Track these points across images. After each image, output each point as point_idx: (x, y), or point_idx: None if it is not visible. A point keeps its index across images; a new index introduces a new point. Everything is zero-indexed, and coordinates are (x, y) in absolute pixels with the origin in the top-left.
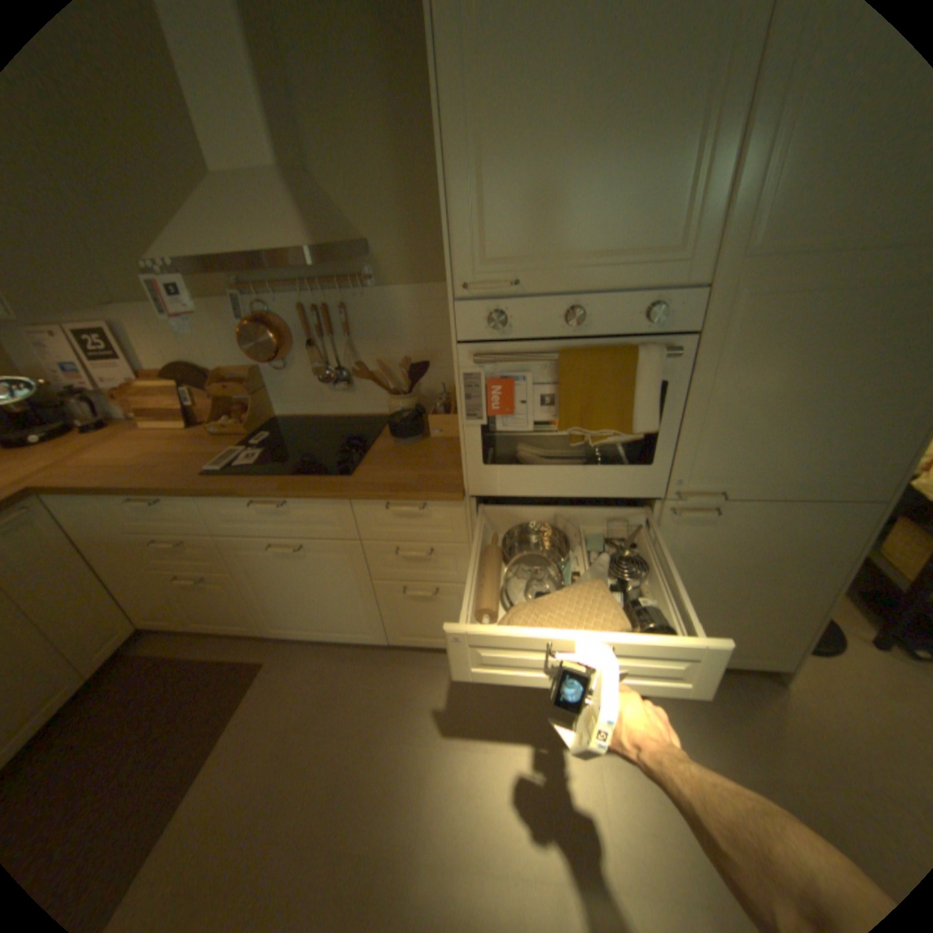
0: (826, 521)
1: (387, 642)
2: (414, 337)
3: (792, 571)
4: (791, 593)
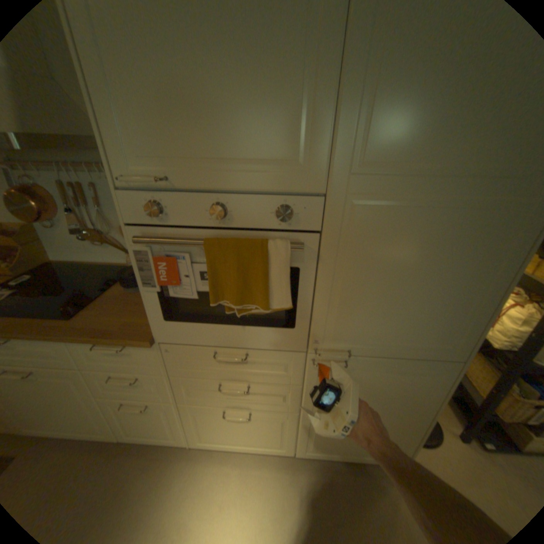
0: (423, 373)
1: (116, 440)
2: None
3: (401, 405)
4: (401, 419)
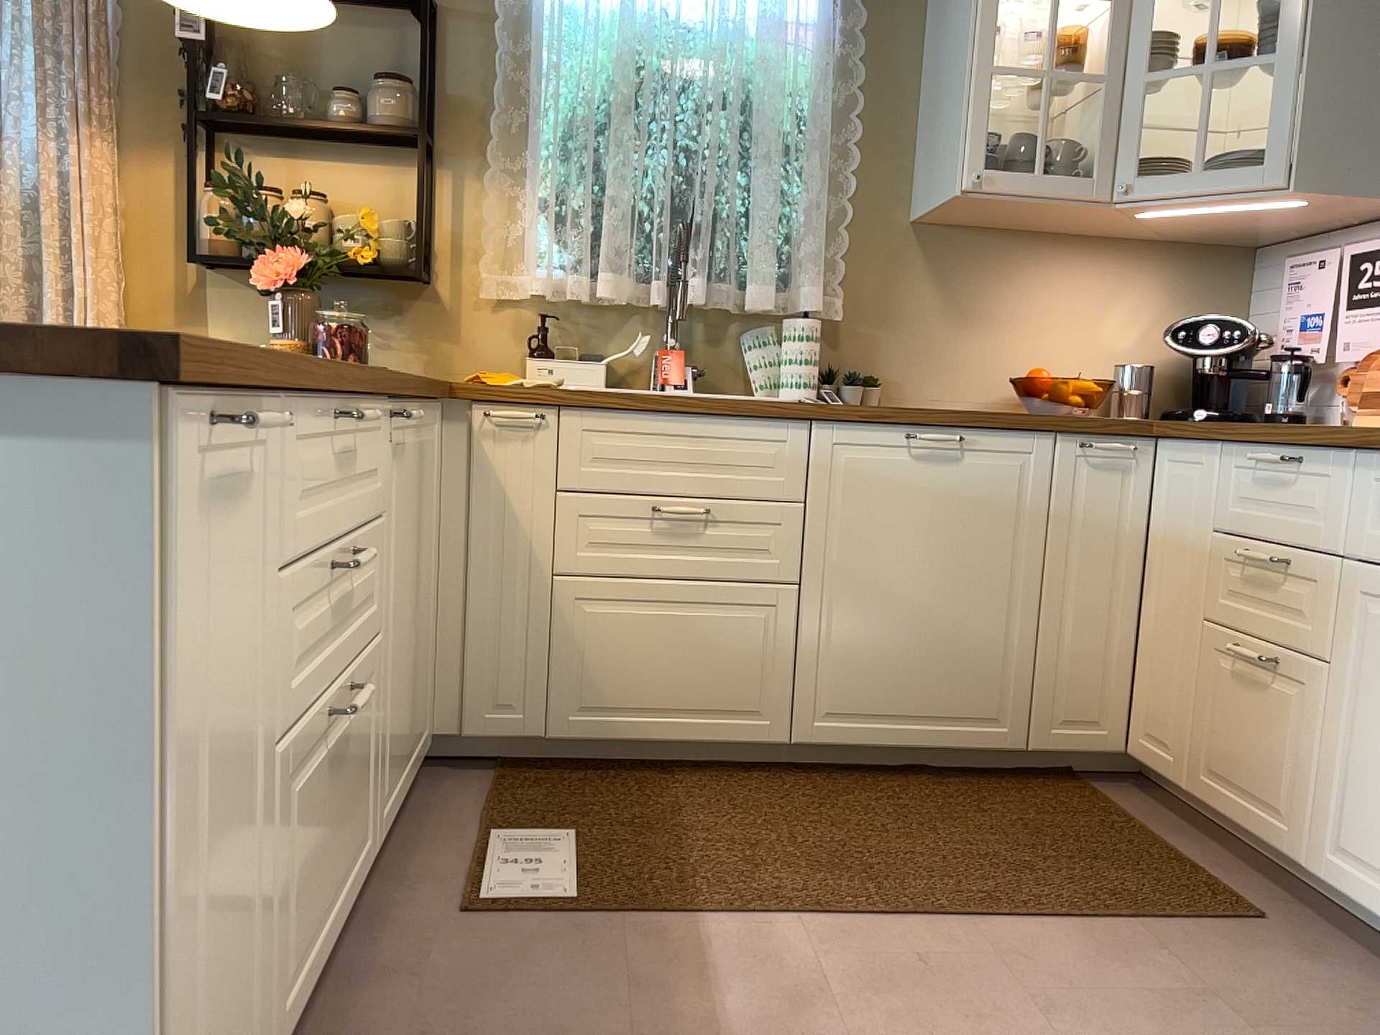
0: None
1: None
2: None
3: None
4: None
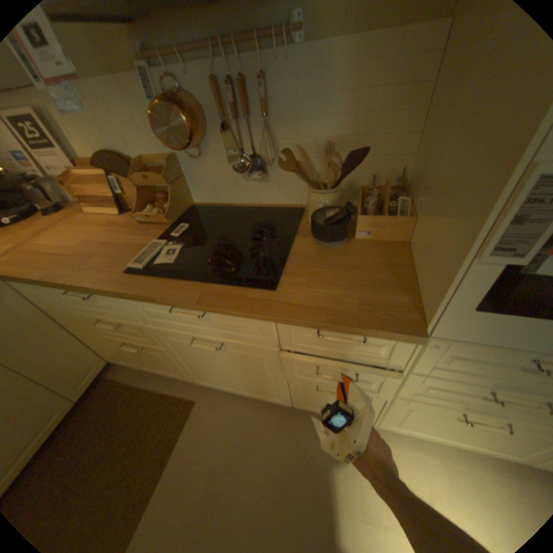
0: None
1: (292, 405)
2: (345, 114)
3: None
4: None
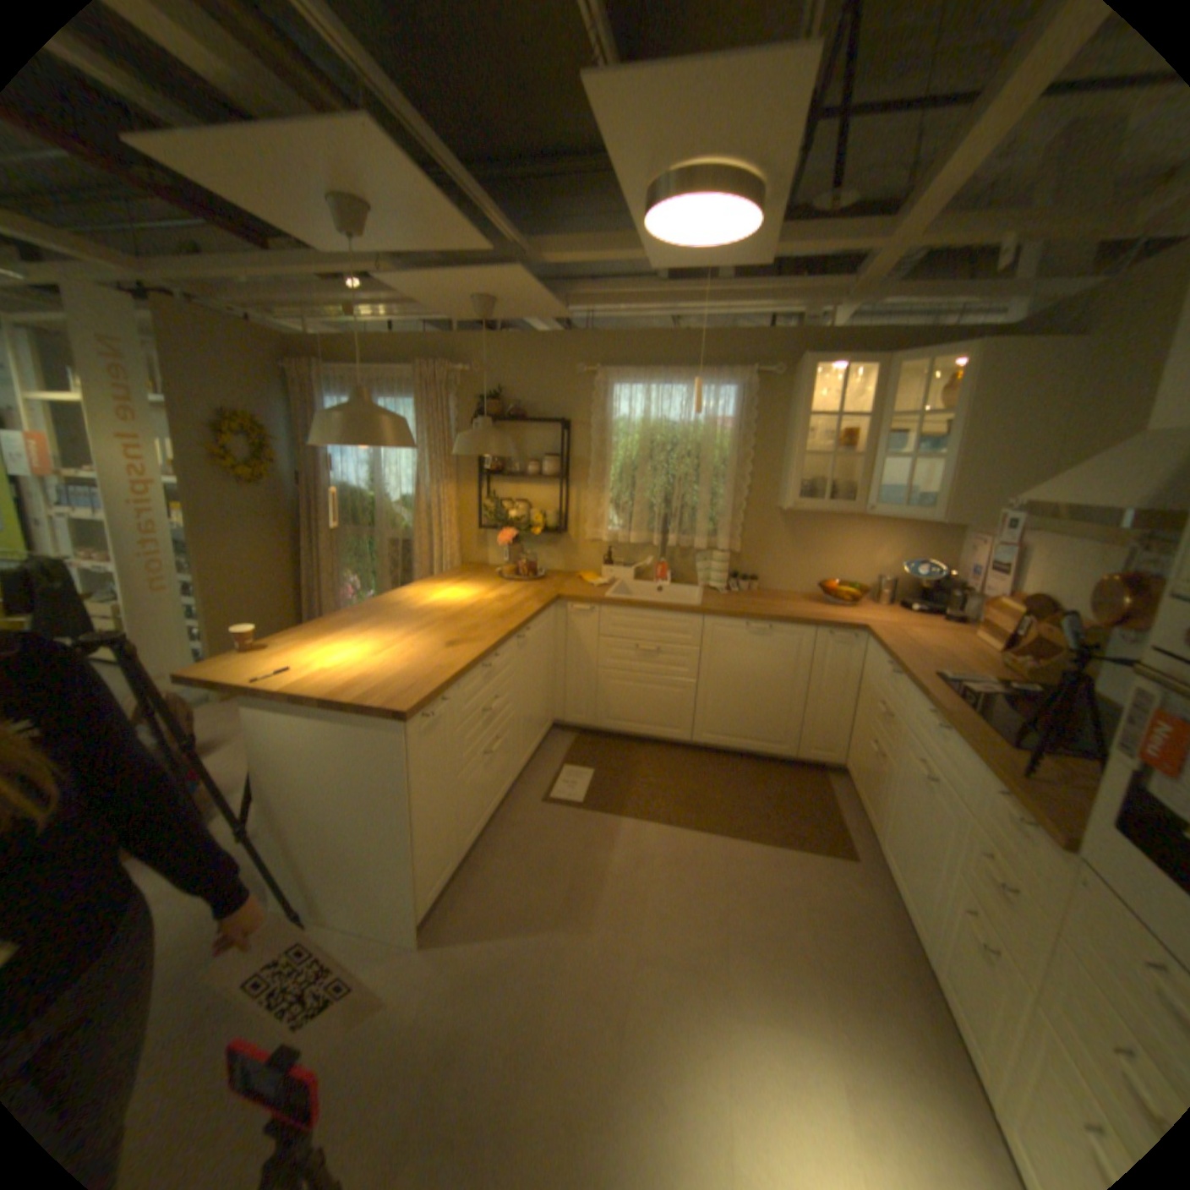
0: None
1: (935, 966)
2: None
3: None
4: None
